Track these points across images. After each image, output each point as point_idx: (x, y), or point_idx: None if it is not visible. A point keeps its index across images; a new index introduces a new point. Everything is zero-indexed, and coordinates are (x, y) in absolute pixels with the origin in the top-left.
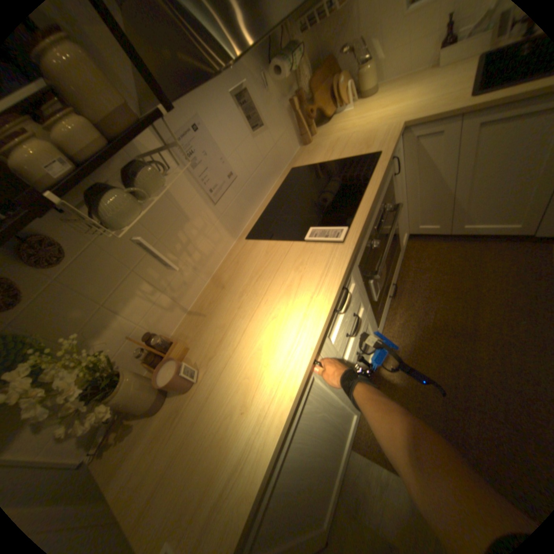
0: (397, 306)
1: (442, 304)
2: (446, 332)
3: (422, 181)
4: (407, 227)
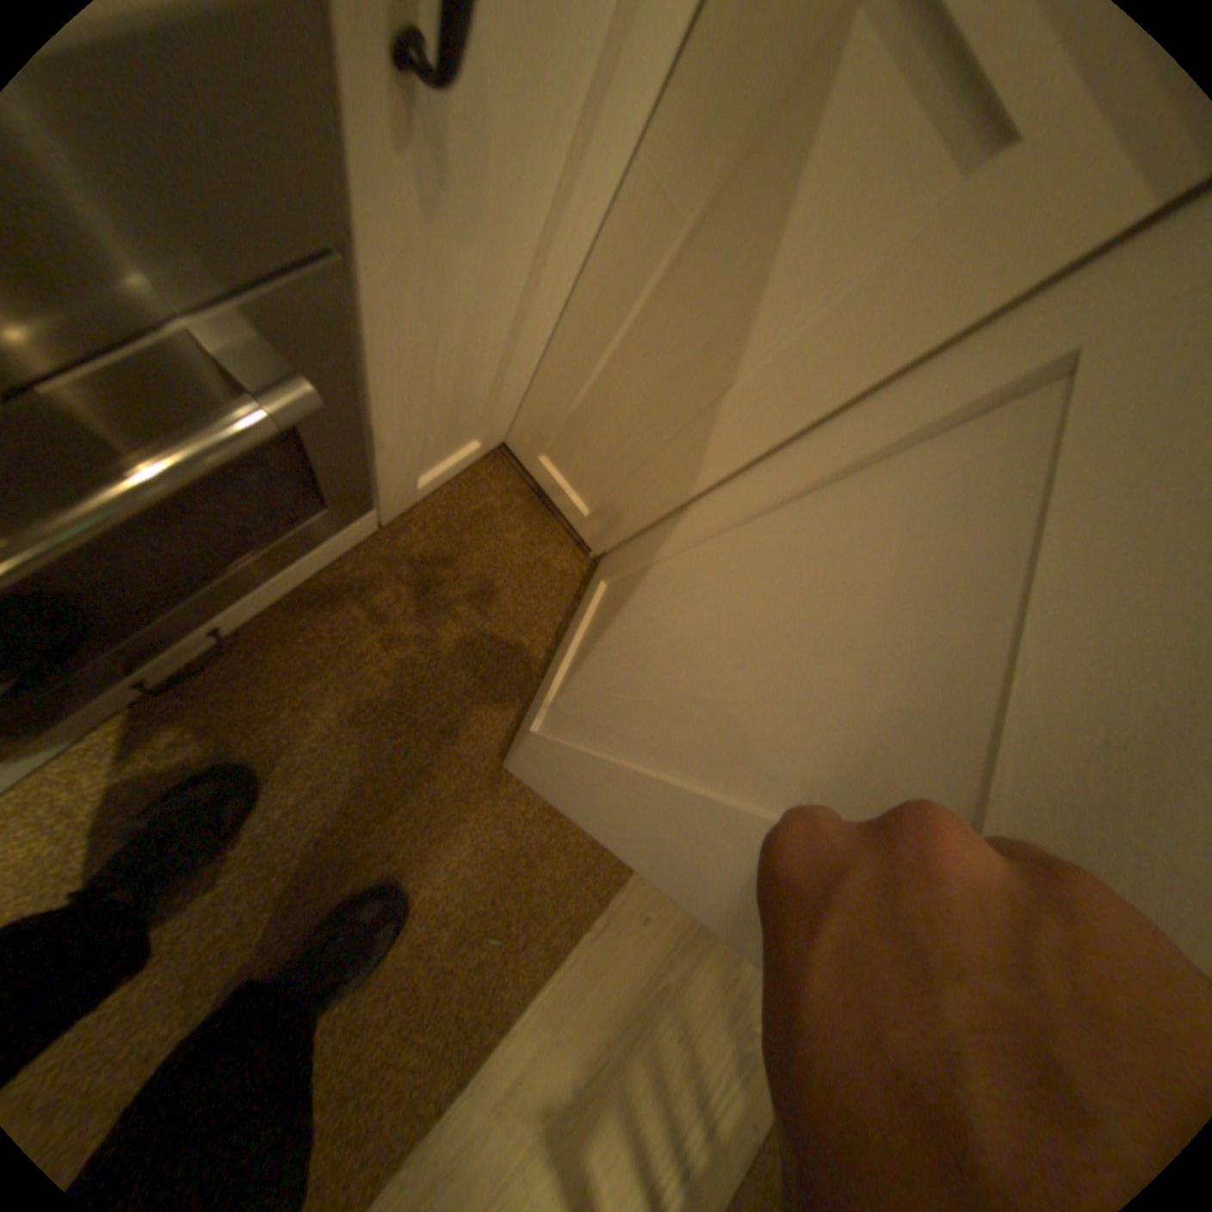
0: (212, 684)
1: (360, 767)
2: (278, 878)
3: (645, 328)
4: (496, 426)
